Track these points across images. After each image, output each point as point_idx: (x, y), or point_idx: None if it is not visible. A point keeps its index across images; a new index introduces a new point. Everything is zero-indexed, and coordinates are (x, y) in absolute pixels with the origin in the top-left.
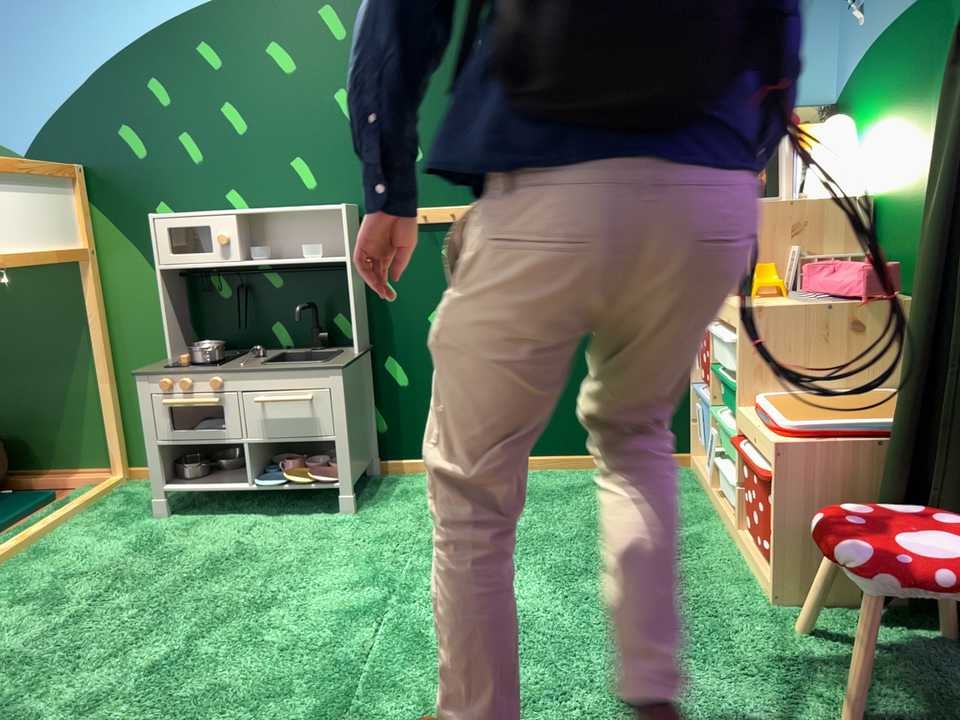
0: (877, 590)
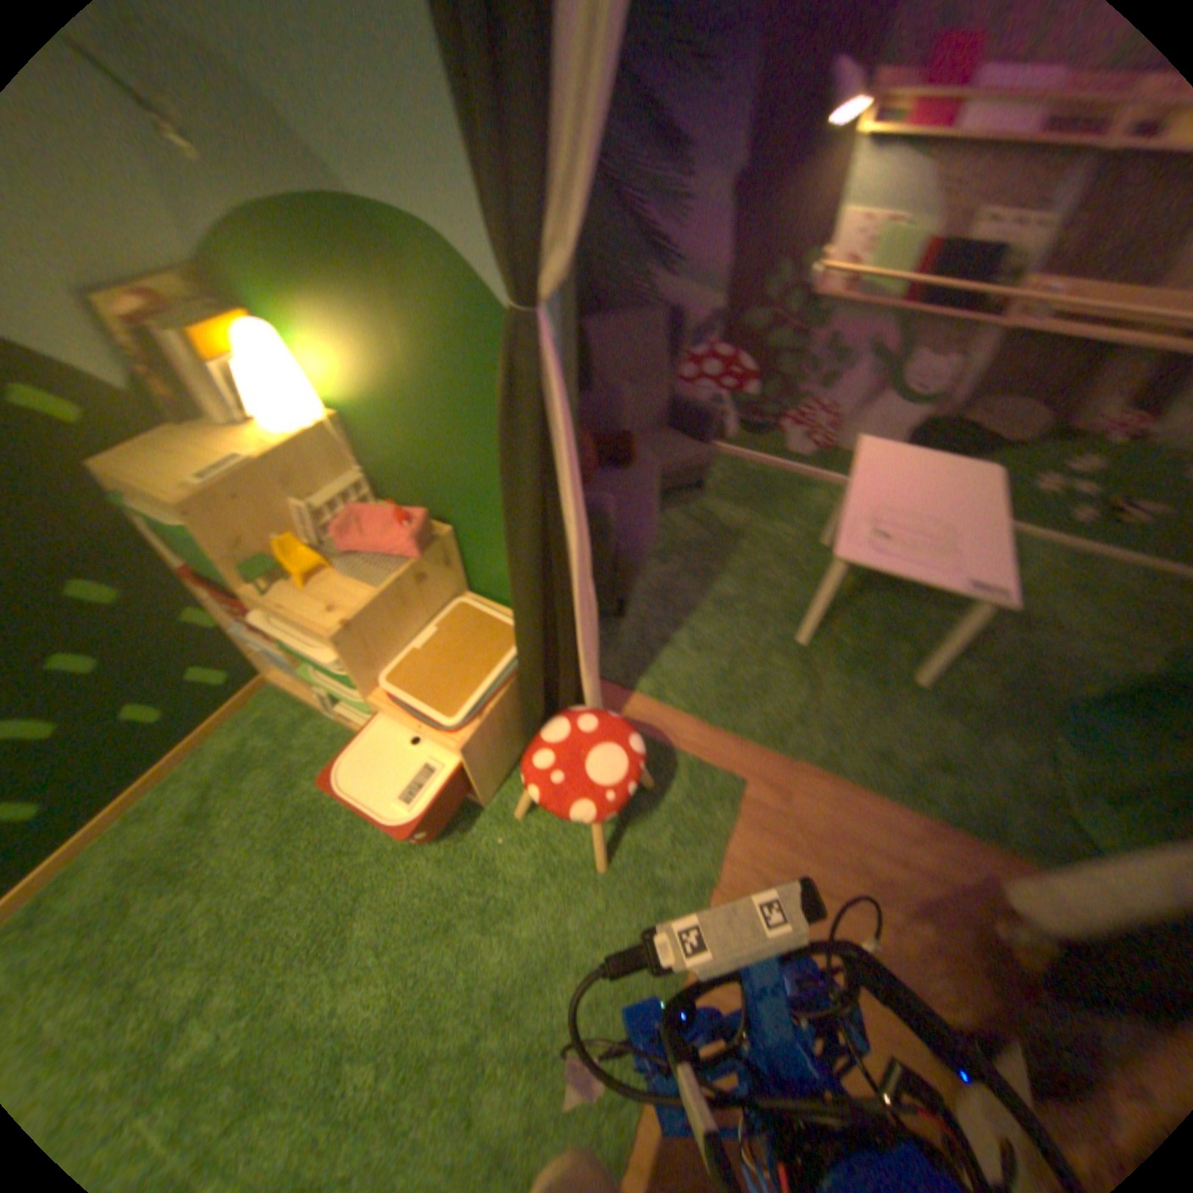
0: (608, 820)
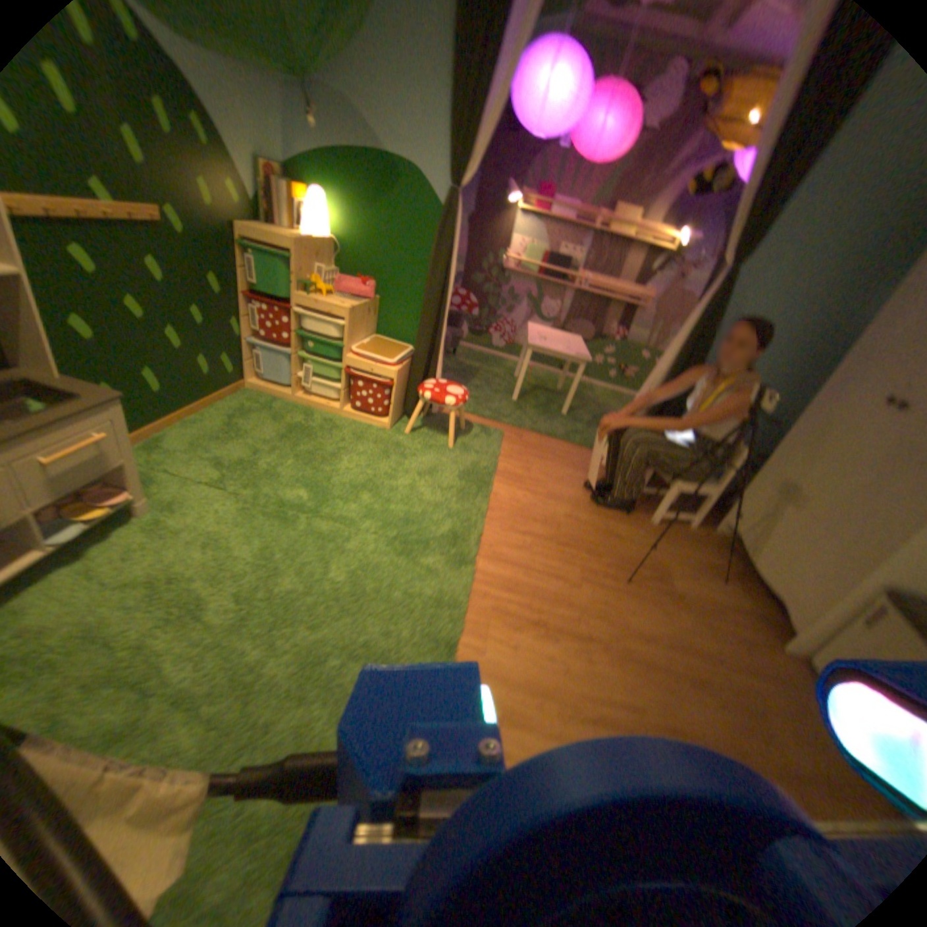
0: (455, 407)
